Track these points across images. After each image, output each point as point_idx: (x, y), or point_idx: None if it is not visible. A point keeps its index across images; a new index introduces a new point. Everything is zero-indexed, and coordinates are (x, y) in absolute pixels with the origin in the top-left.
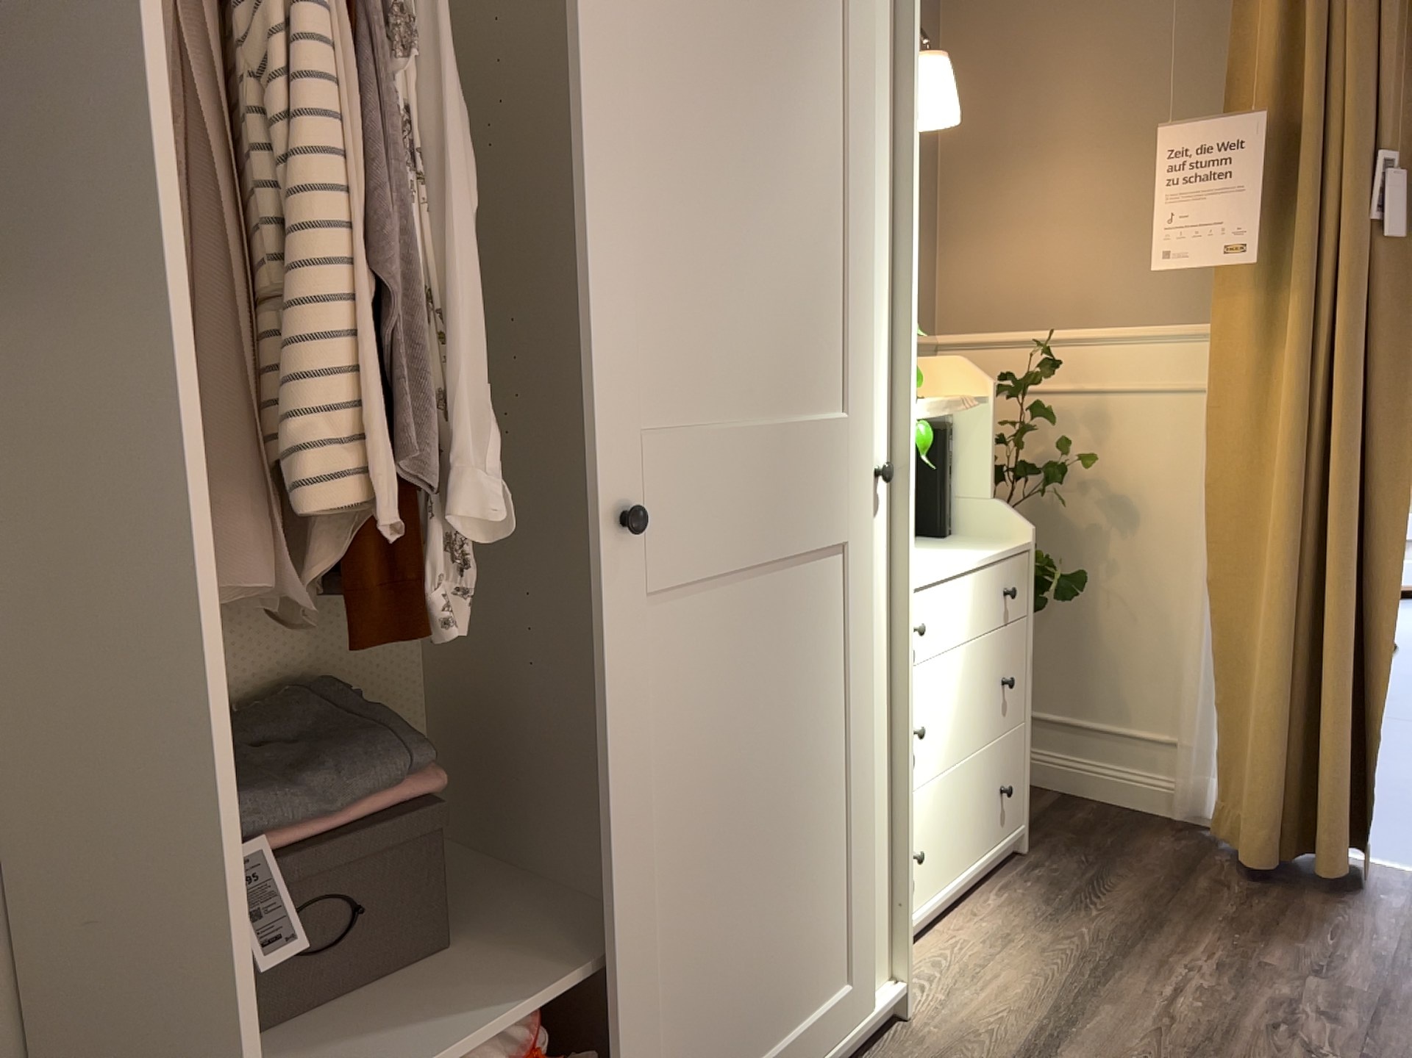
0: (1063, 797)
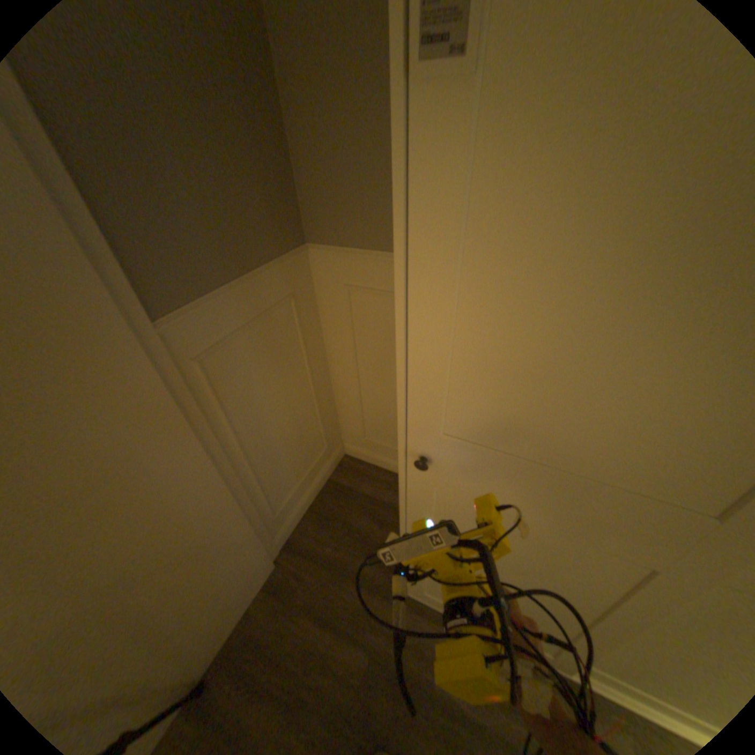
0: None
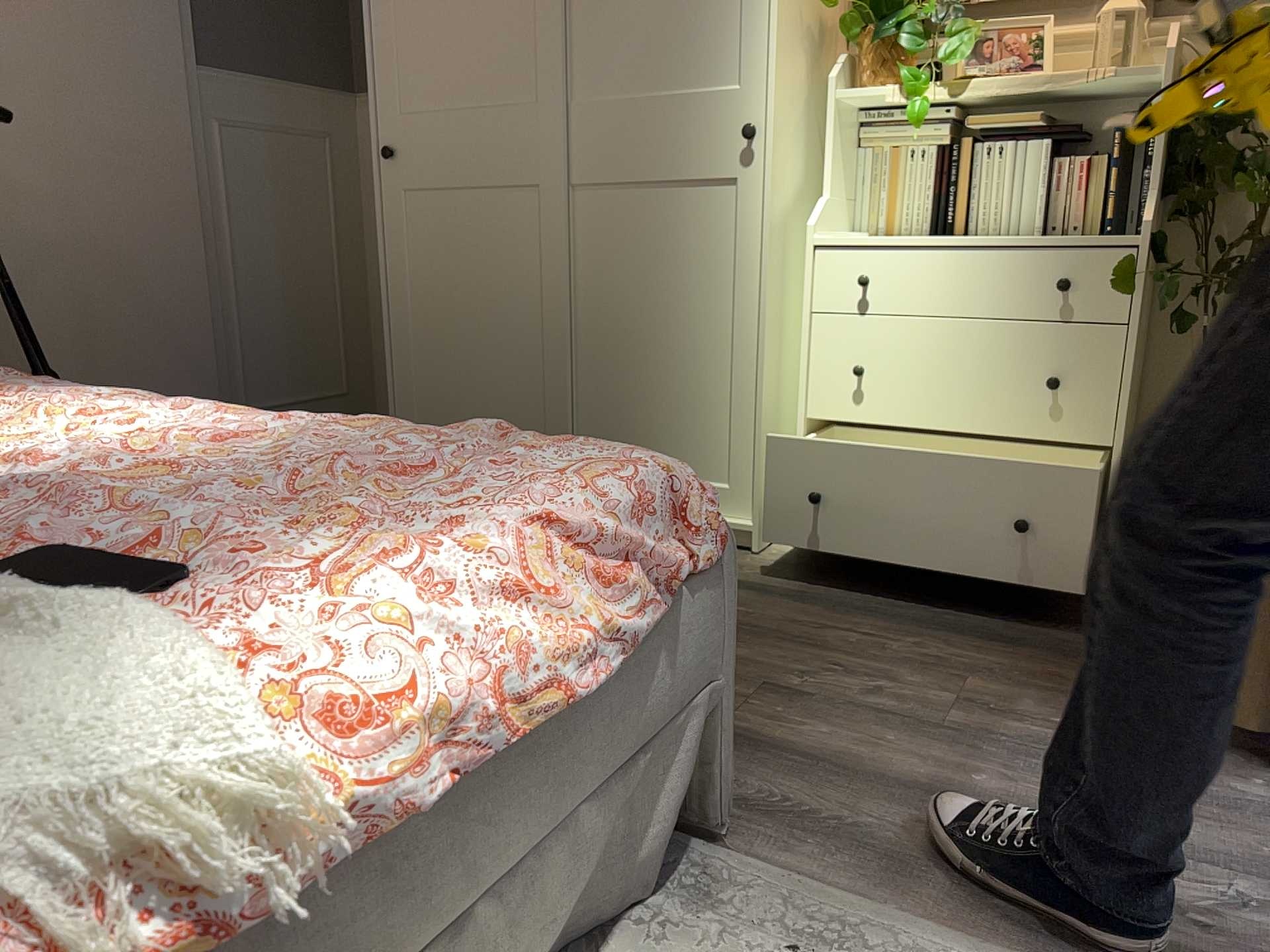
0: None
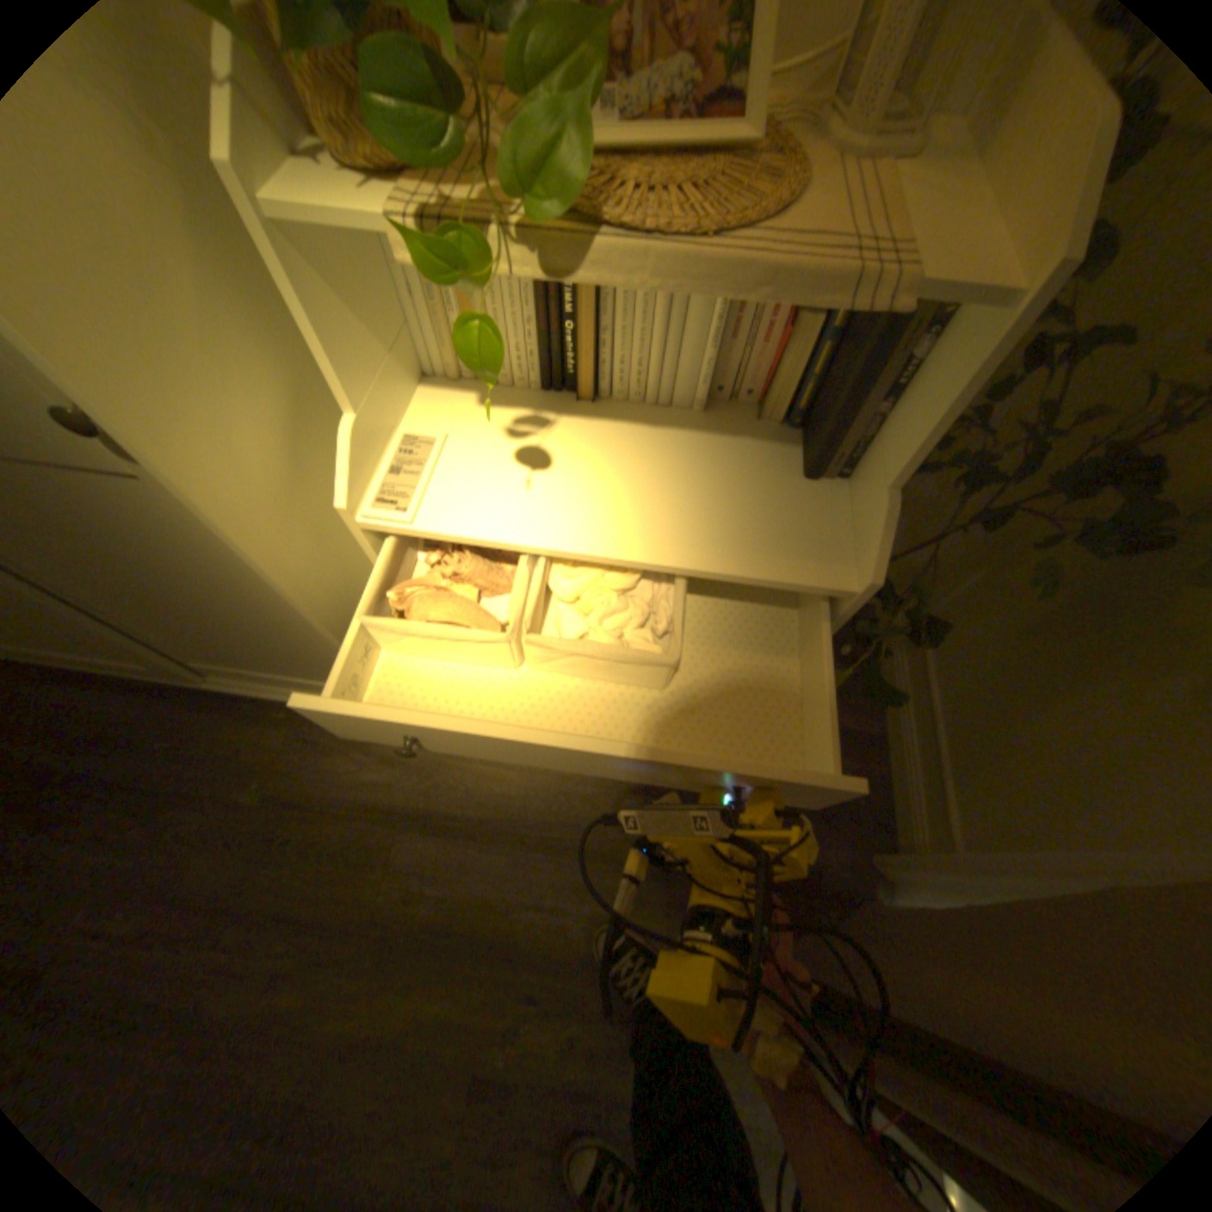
0: (877, 734)
